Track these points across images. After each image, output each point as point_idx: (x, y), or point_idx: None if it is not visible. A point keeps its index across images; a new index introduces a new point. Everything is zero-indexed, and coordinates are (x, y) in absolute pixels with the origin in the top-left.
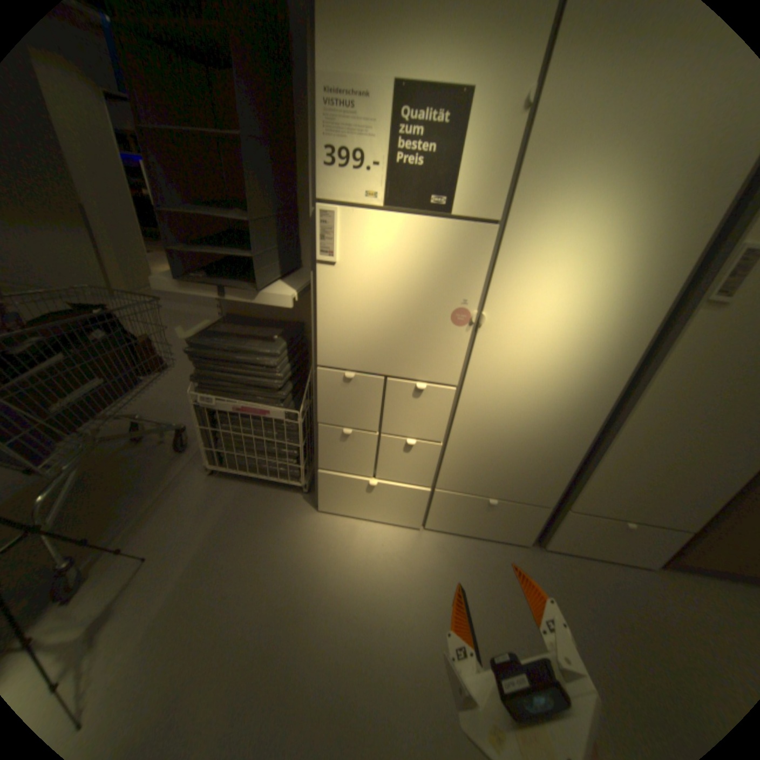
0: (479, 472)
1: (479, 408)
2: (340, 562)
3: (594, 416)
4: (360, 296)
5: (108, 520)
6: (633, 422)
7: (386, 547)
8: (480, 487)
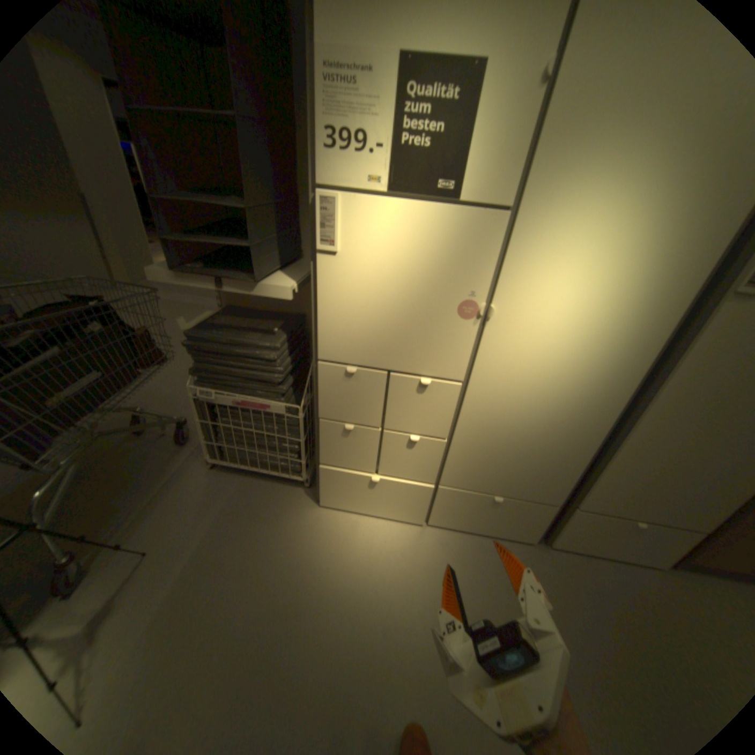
0: (485, 469)
1: (486, 405)
2: (341, 559)
3: (607, 413)
4: (362, 288)
5: (109, 514)
6: (648, 420)
7: (389, 543)
8: (485, 484)
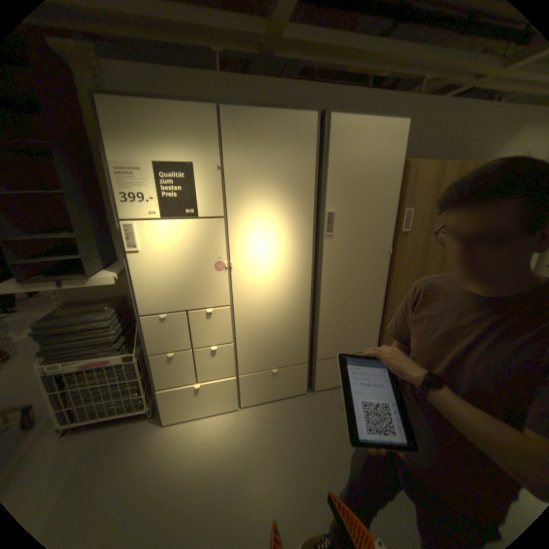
0: (260, 354)
1: (246, 314)
2: (185, 454)
3: (304, 301)
4: (158, 267)
5: None
6: (322, 299)
7: (217, 430)
8: (264, 364)
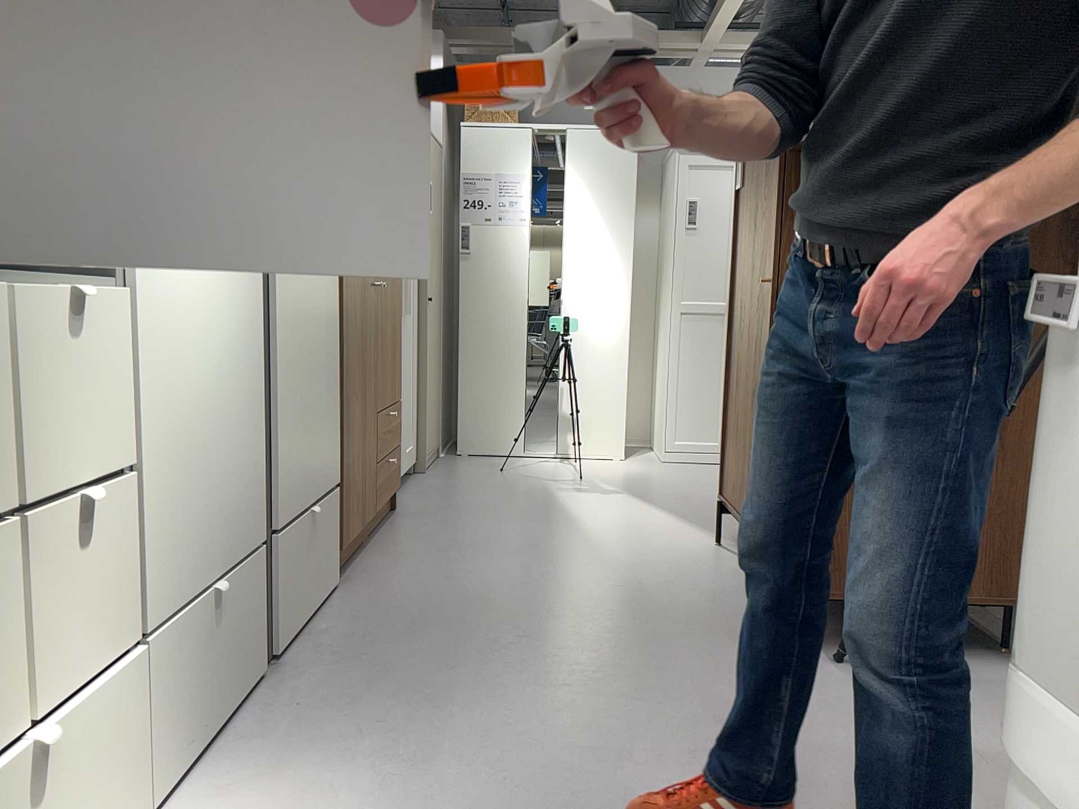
0: (185, 520)
1: (155, 335)
2: None
3: (251, 307)
4: None
5: None
6: (275, 307)
7: None
8: (193, 567)
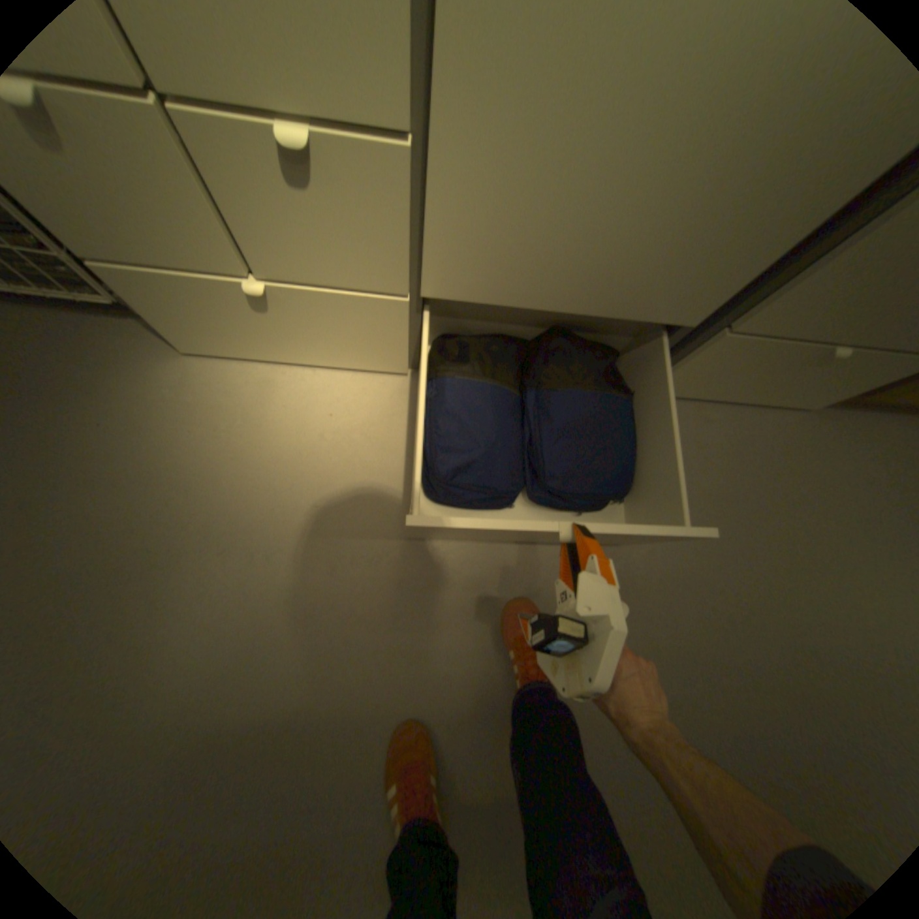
0: (536, 242)
1: None
2: (244, 456)
3: None
4: None
5: None
6: None
7: (340, 417)
8: (533, 287)
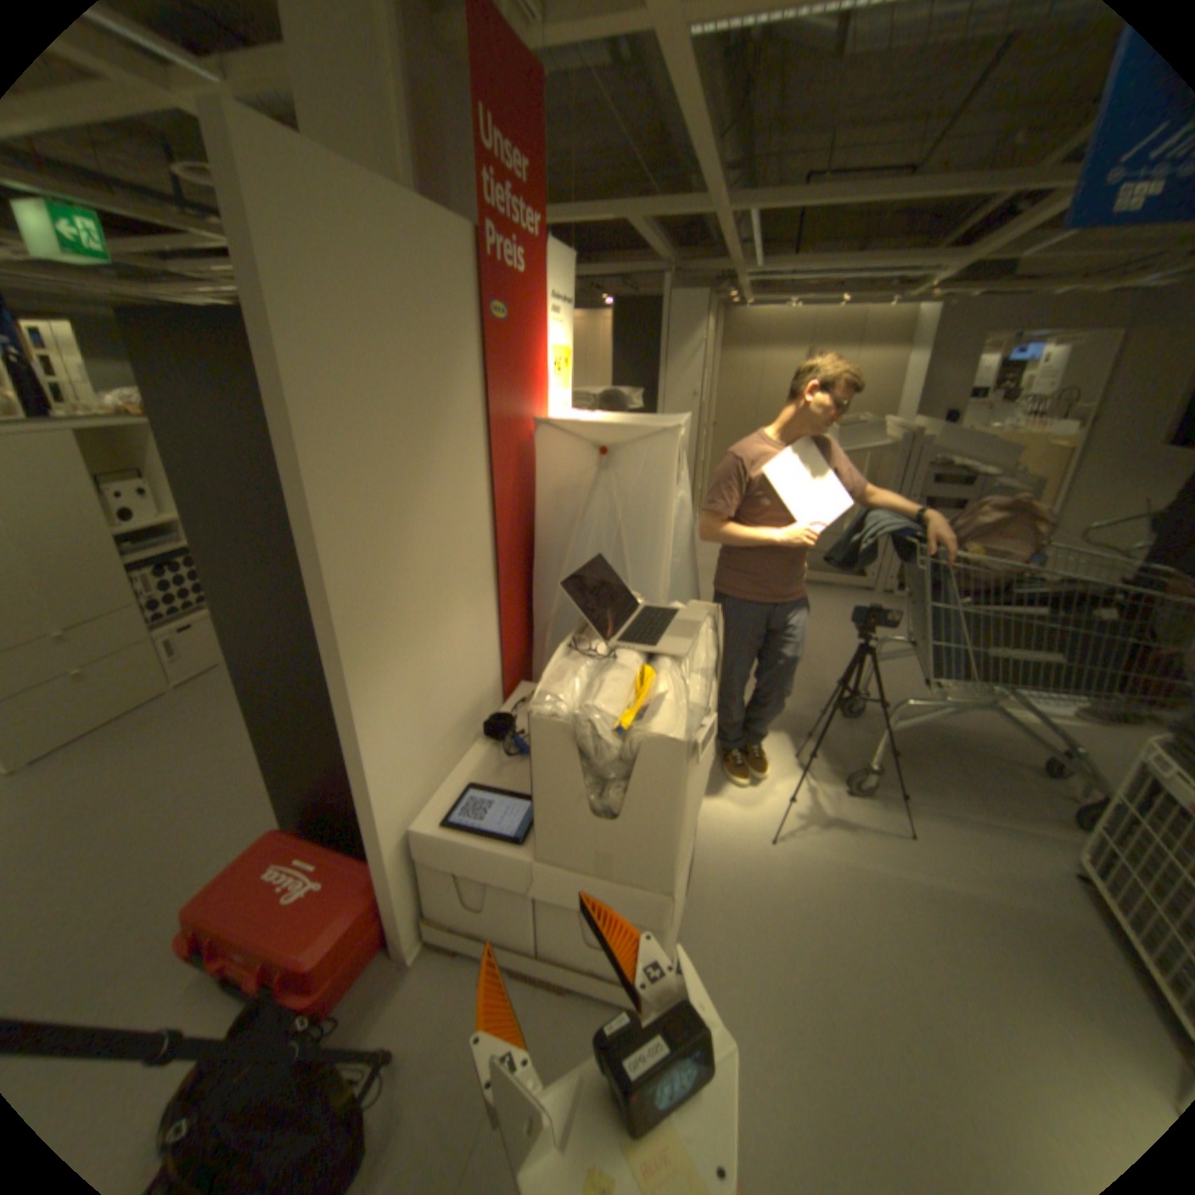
0: None
1: None
2: None
3: None
4: None
5: (937, 794)
6: None
7: None
8: None
